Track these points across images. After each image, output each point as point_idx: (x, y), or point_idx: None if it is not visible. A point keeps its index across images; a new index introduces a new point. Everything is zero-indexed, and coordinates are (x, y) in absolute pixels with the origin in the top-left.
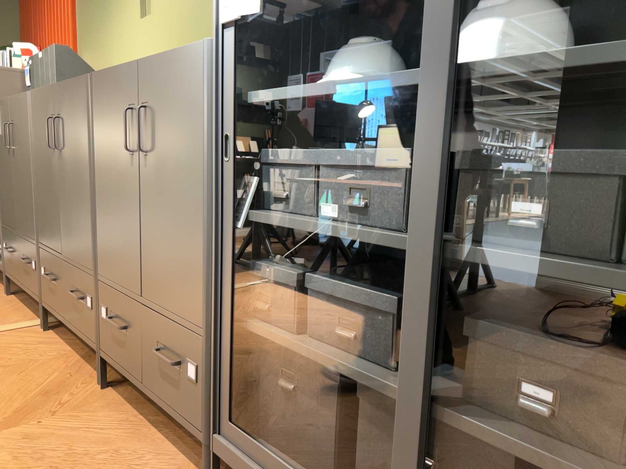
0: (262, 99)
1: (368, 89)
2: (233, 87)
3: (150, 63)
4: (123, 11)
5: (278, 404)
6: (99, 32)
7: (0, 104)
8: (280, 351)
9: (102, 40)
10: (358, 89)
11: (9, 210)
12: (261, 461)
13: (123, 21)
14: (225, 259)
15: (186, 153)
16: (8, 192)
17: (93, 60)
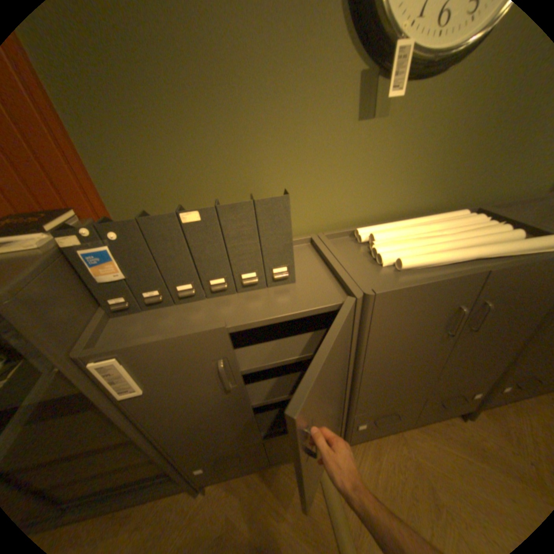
0: None
1: None
2: None
3: None
4: (300, 98)
5: None
6: (195, 129)
7: (145, 349)
8: None
9: (214, 144)
10: None
11: (219, 440)
12: None
13: (301, 116)
14: None
15: None
16: (213, 429)
17: (177, 180)
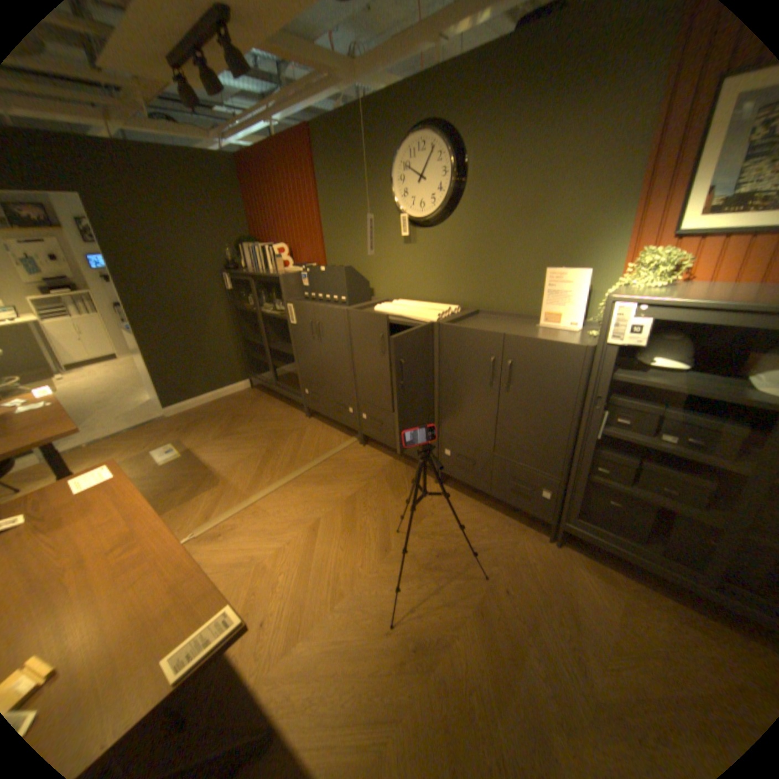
0: (626, 380)
1: (723, 399)
2: (611, 375)
3: (521, 339)
4: (382, 233)
5: (605, 509)
6: (352, 242)
7: (298, 305)
8: (611, 489)
9: (357, 248)
10: (716, 398)
11: (313, 372)
12: (605, 536)
13: (383, 240)
14: (588, 452)
15: (557, 396)
16: (311, 362)
17: (346, 260)
